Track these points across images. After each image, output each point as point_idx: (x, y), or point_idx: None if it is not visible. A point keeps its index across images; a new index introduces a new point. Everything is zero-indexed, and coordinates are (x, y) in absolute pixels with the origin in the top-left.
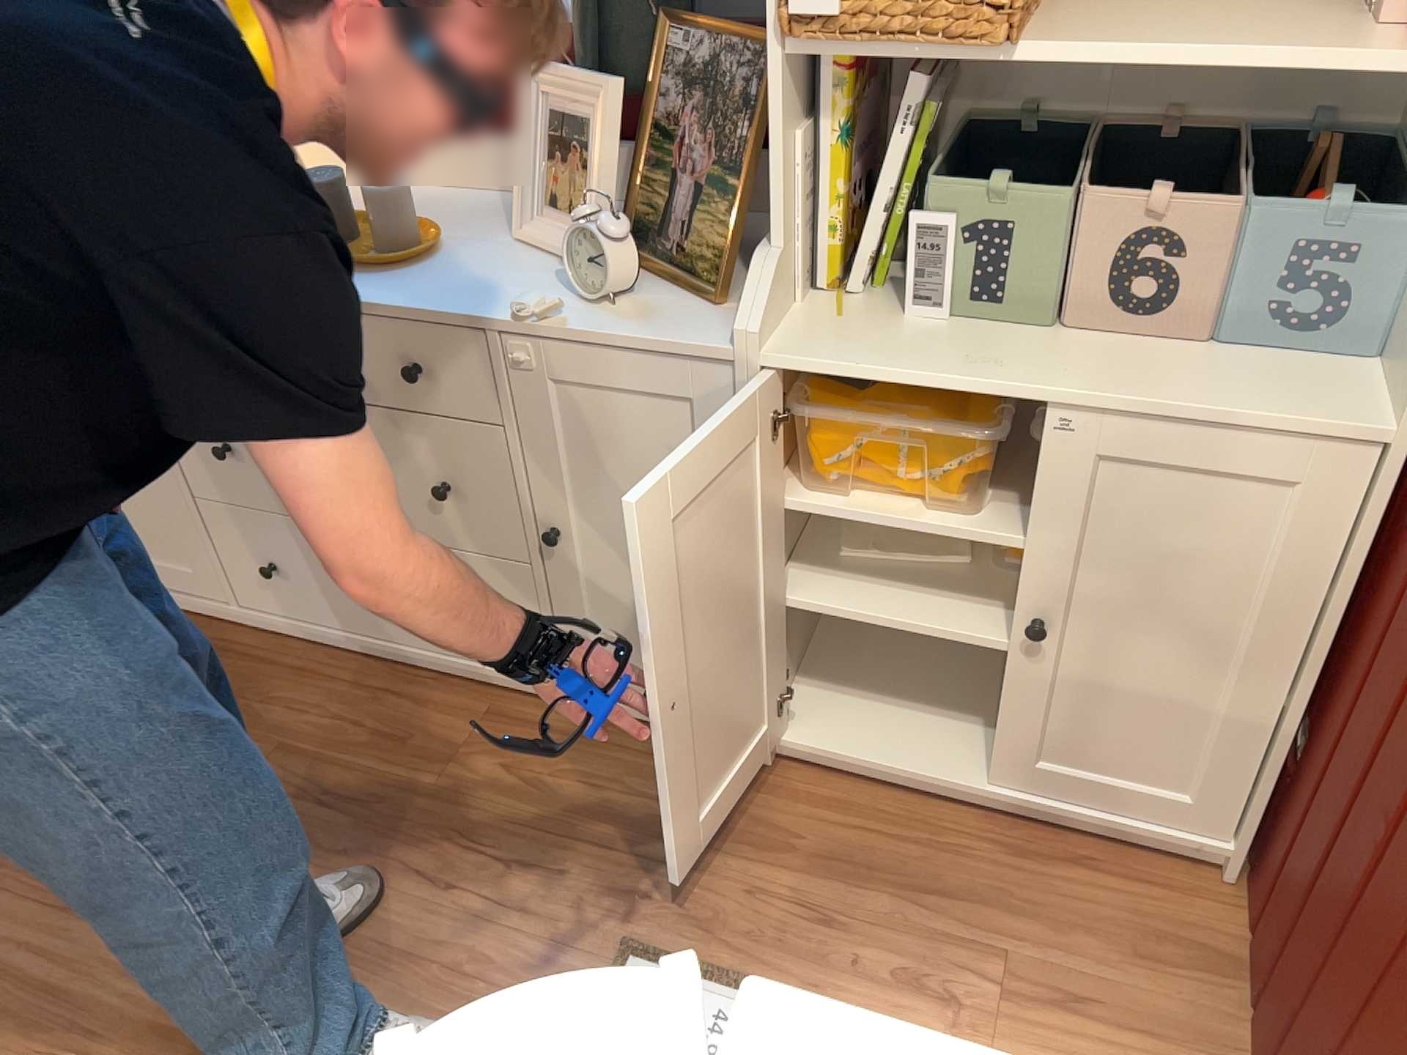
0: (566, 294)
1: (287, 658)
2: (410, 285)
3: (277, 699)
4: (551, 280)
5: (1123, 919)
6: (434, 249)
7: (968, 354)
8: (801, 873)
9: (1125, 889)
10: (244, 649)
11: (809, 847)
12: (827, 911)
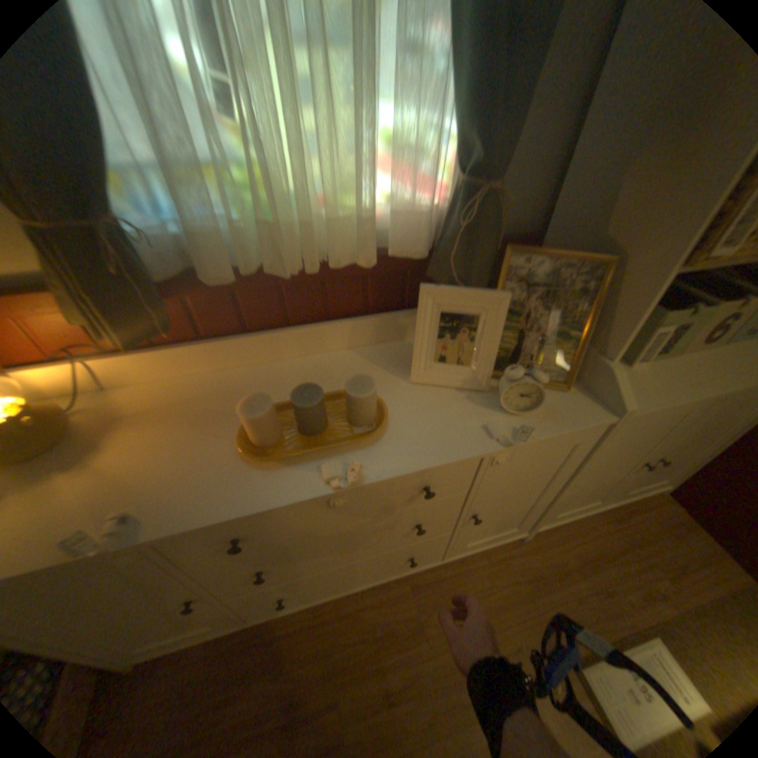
0: (490, 410)
1: (284, 634)
2: (397, 440)
3: (304, 666)
4: (465, 403)
5: (666, 529)
6: (384, 408)
7: (681, 378)
8: (586, 583)
9: (654, 518)
10: (252, 646)
11: (576, 569)
12: (608, 593)
